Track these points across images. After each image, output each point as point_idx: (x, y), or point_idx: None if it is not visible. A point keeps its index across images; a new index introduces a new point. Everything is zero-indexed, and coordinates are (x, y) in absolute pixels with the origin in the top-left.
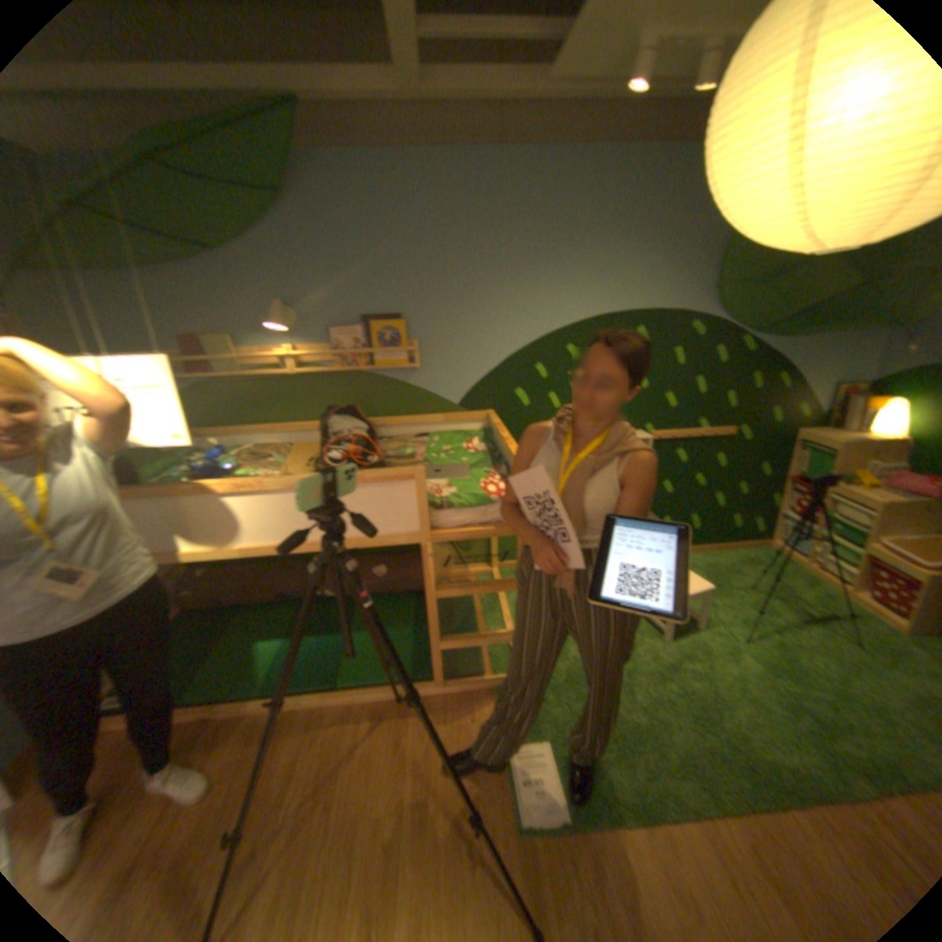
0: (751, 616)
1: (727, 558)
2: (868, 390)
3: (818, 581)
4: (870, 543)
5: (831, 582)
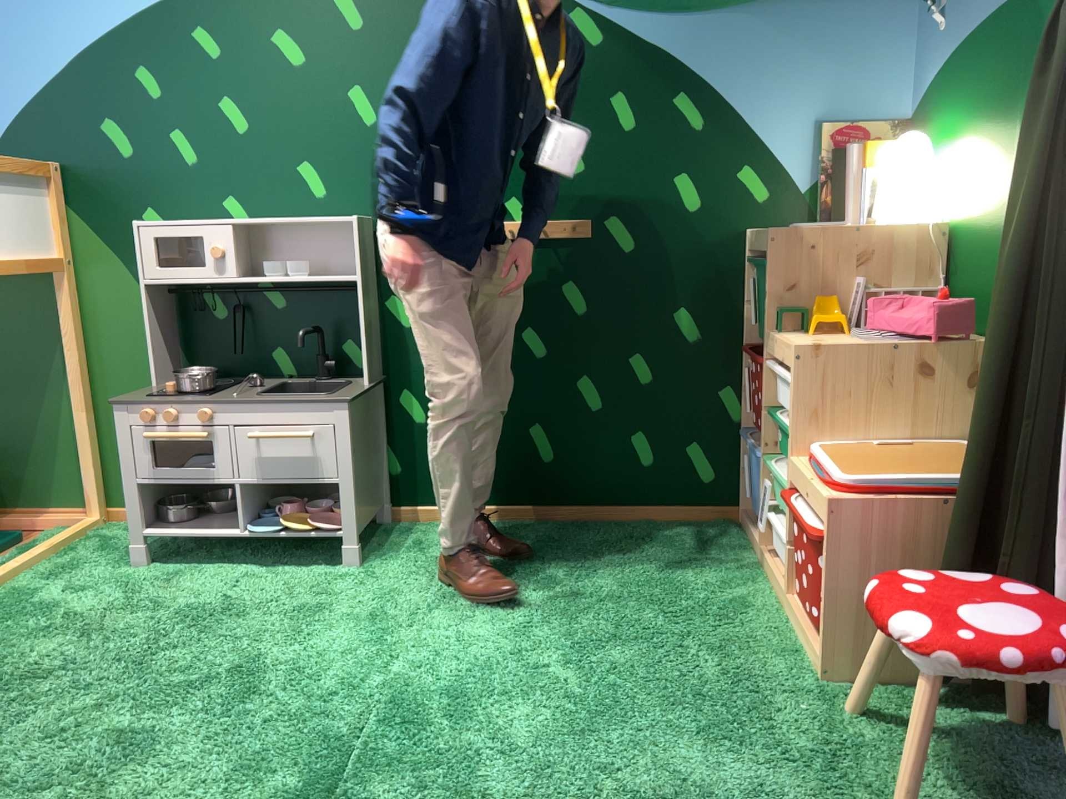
0: (509, 621)
1: (614, 530)
2: (892, 134)
3: (763, 574)
4: (793, 450)
5: (775, 573)
